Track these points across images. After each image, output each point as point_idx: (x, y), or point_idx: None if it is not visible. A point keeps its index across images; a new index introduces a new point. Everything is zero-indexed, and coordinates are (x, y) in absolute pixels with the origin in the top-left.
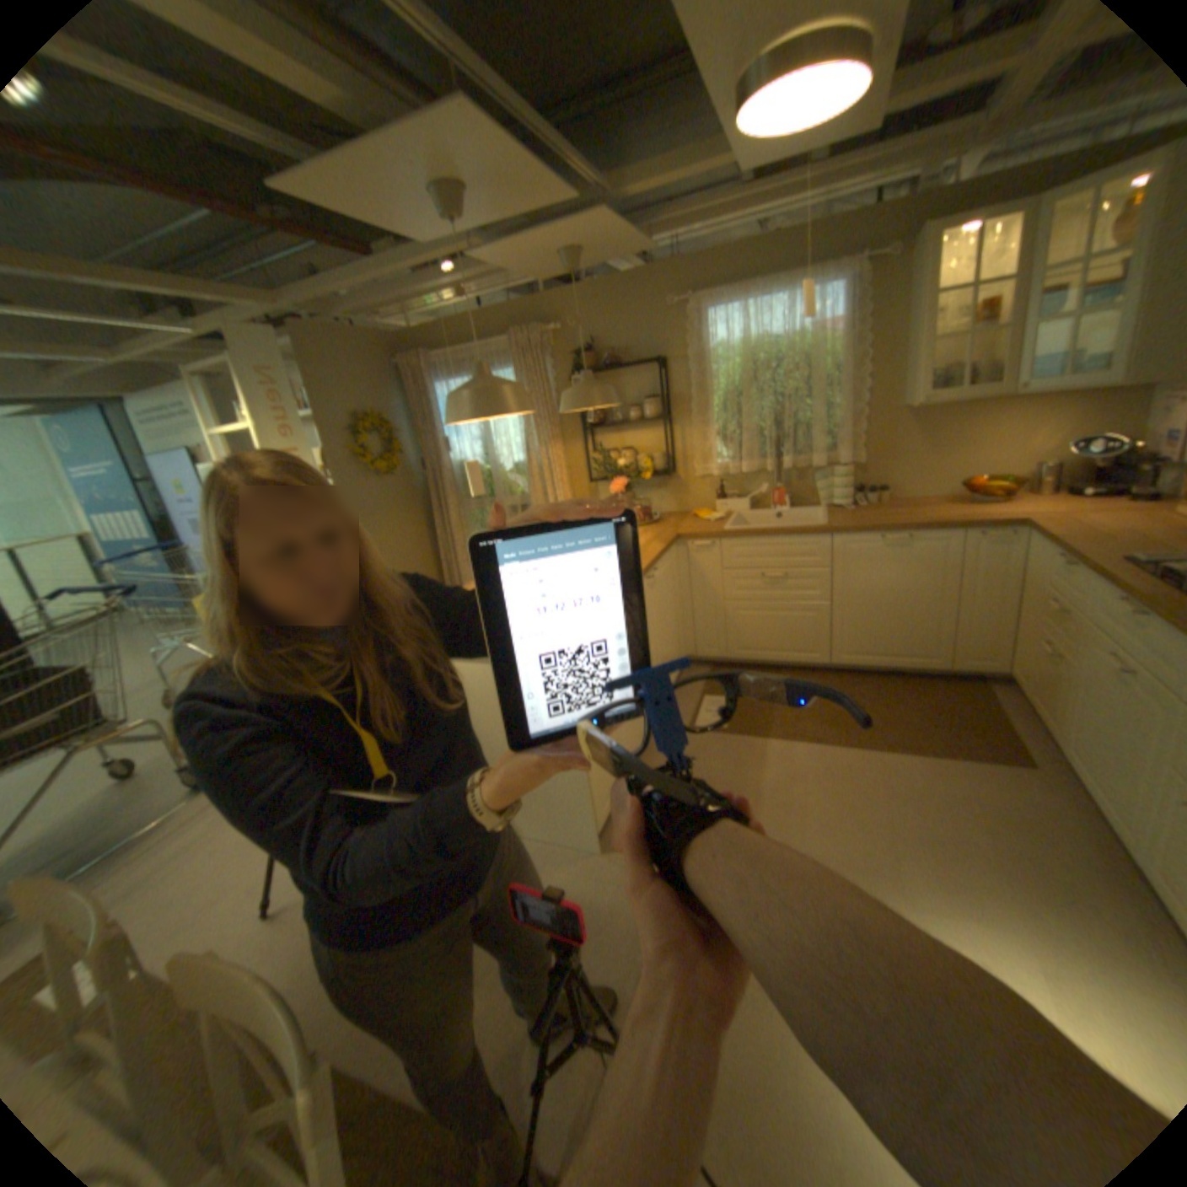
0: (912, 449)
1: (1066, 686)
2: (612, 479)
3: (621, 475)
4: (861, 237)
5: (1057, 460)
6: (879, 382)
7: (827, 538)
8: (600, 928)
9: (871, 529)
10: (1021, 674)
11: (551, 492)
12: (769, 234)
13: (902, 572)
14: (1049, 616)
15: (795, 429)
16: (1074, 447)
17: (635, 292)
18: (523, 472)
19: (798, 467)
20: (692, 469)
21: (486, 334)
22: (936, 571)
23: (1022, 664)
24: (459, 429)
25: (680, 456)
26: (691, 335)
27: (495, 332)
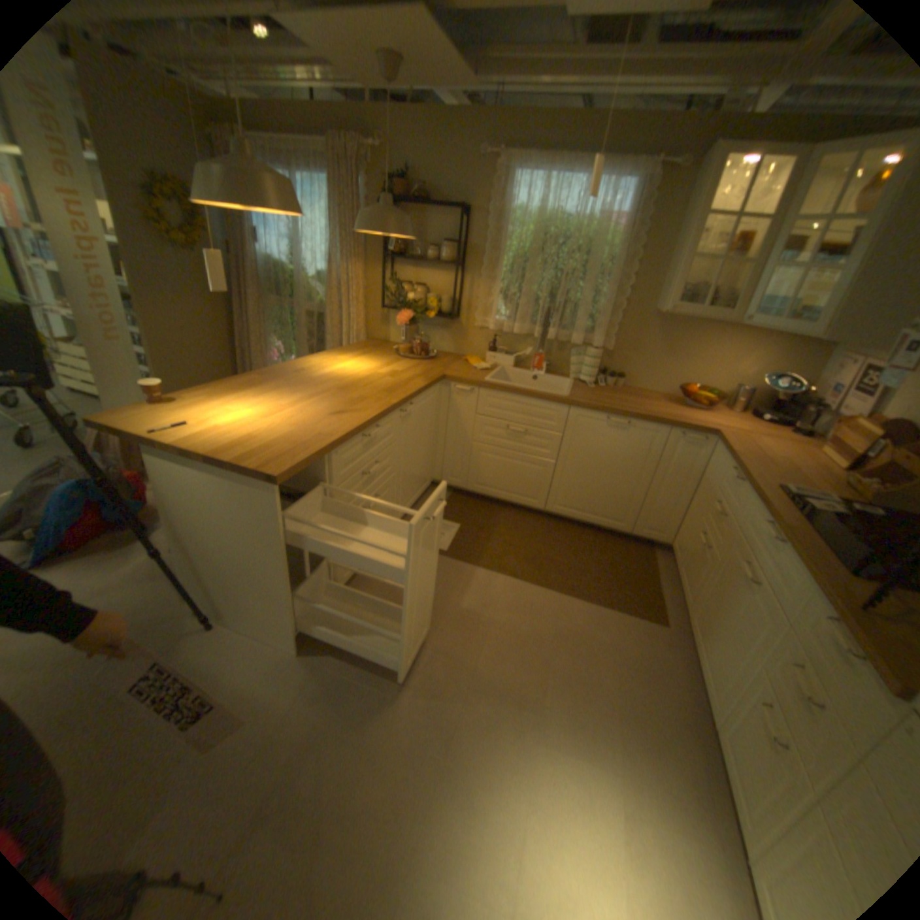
0: (651, 348)
1: (707, 571)
2: (401, 309)
3: (408, 308)
4: (661, 140)
5: (752, 385)
6: (641, 282)
7: (565, 408)
8: (270, 731)
9: (601, 409)
10: (679, 548)
11: (345, 307)
12: (585, 110)
13: (615, 450)
14: (711, 512)
15: (564, 306)
16: (768, 379)
17: (455, 131)
18: (323, 282)
19: (560, 340)
20: (473, 319)
21: (306, 130)
22: (641, 455)
23: (681, 541)
24: (268, 222)
25: (466, 304)
26: (496, 191)
27: (316, 131)
